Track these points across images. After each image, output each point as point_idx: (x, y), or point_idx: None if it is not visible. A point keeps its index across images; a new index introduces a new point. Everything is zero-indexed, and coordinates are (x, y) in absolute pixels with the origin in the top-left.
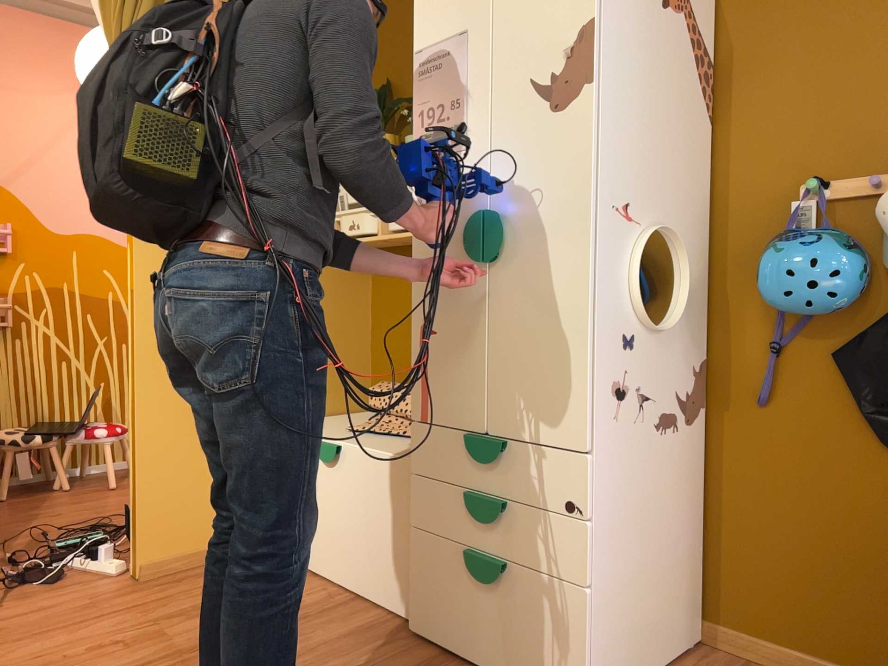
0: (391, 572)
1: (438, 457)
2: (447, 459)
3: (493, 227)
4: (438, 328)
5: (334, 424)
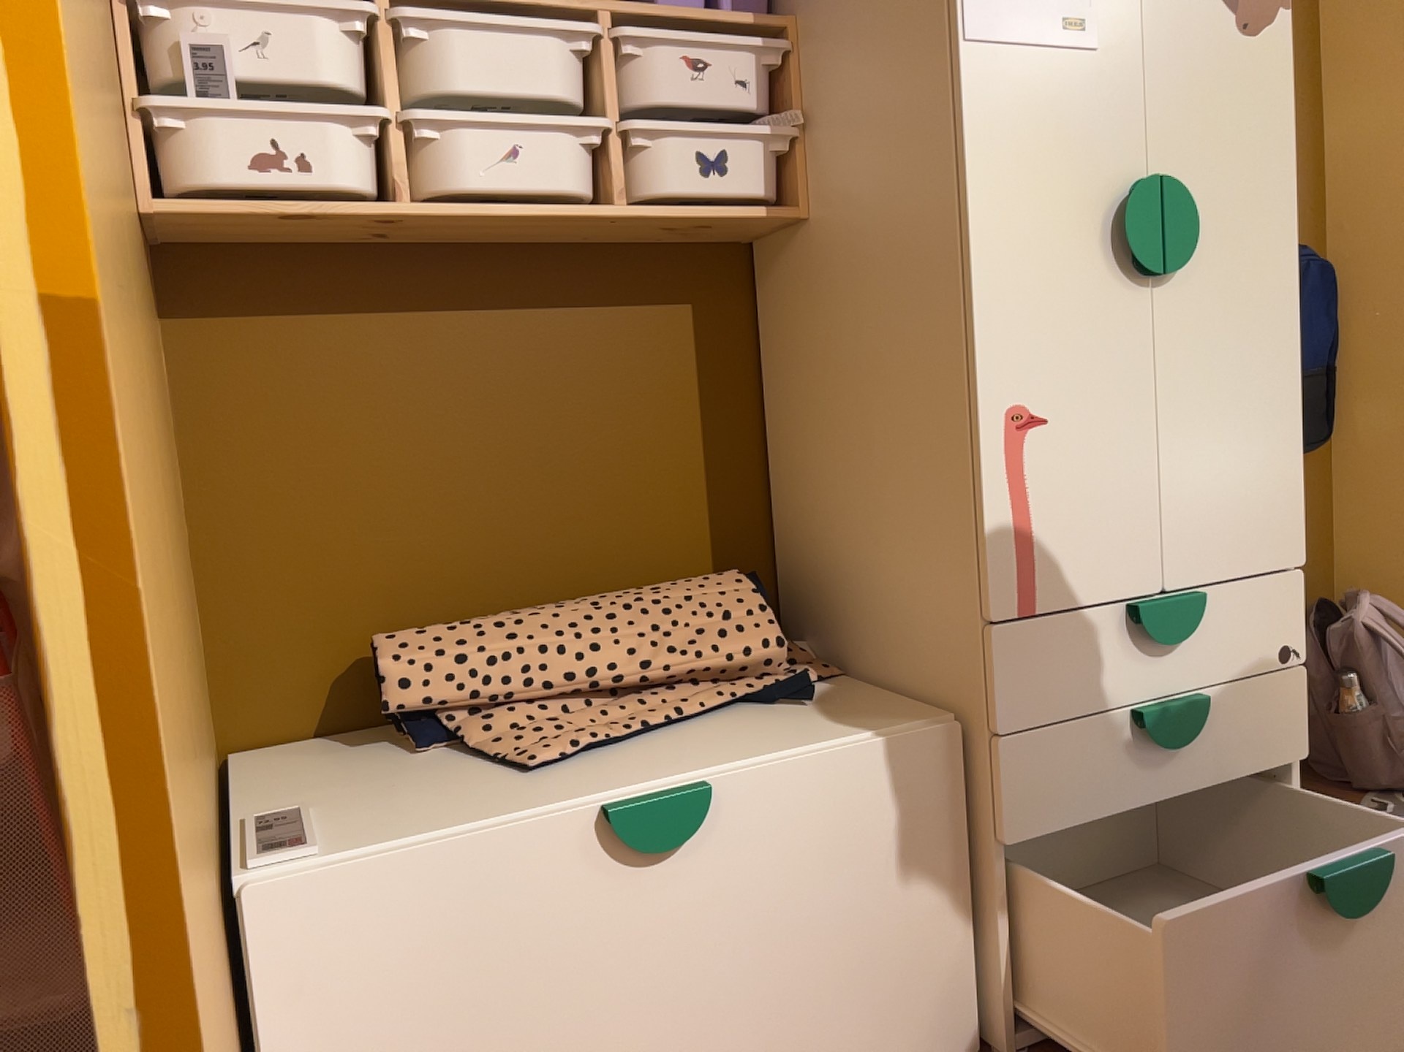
0: (909, 994)
1: (1065, 674)
2: (1087, 669)
3: (1184, 214)
4: (1054, 412)
5: (404, 787)
